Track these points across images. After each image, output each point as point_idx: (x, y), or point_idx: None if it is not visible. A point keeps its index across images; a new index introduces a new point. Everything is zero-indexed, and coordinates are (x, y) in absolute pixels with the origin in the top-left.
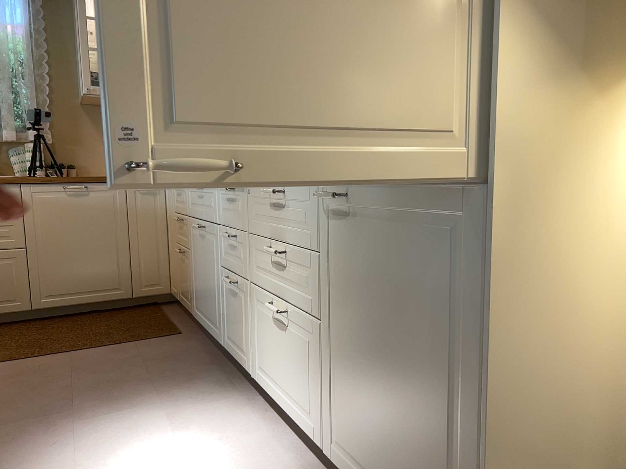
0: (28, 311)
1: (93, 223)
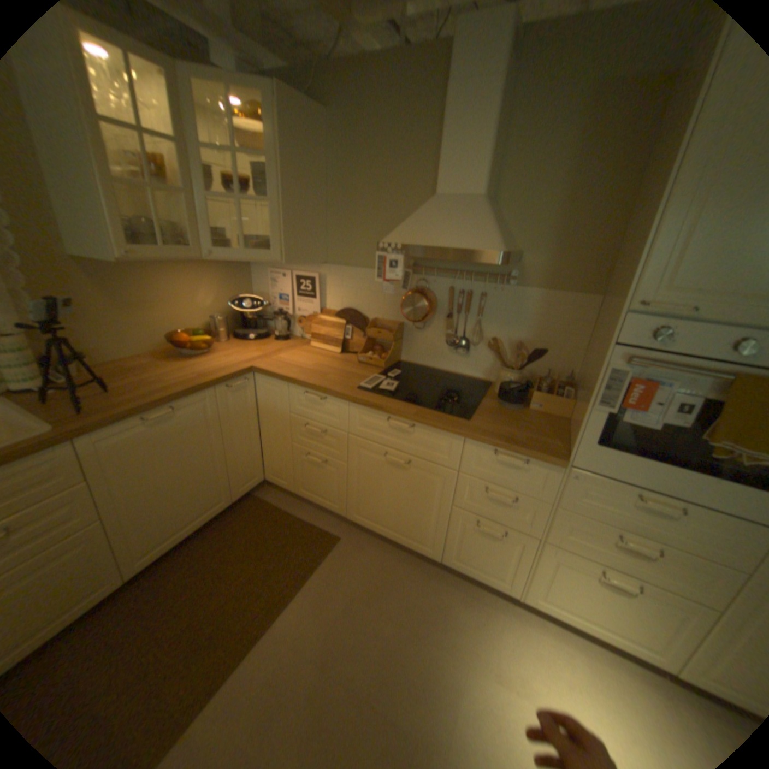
0: (121, 586)
1: (186, 449)
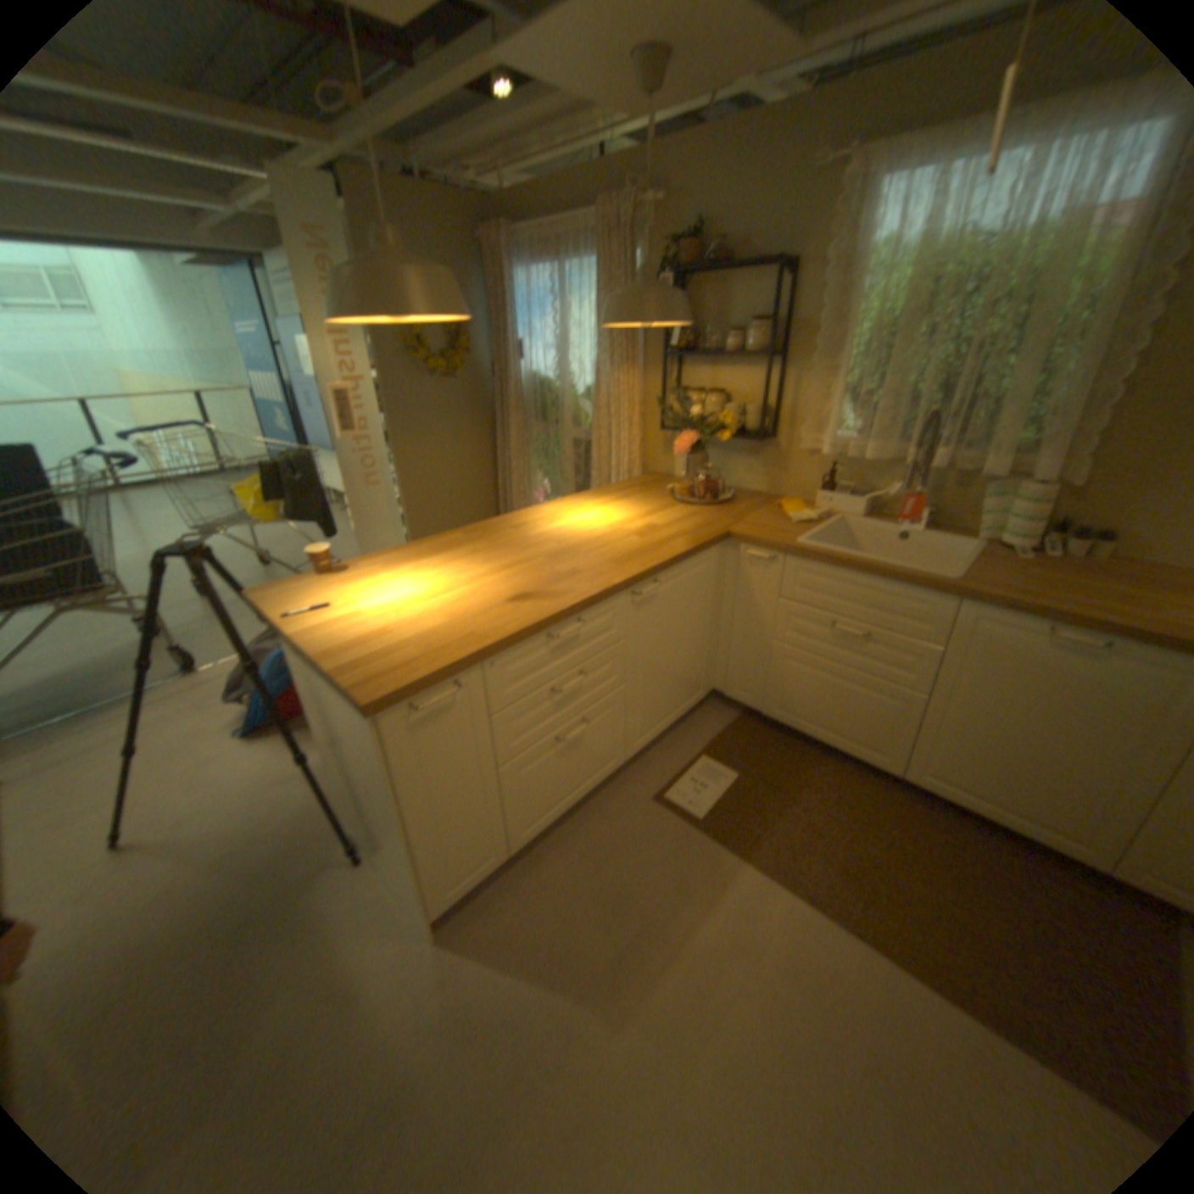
0: (898, 777)
1: (1088, 716)
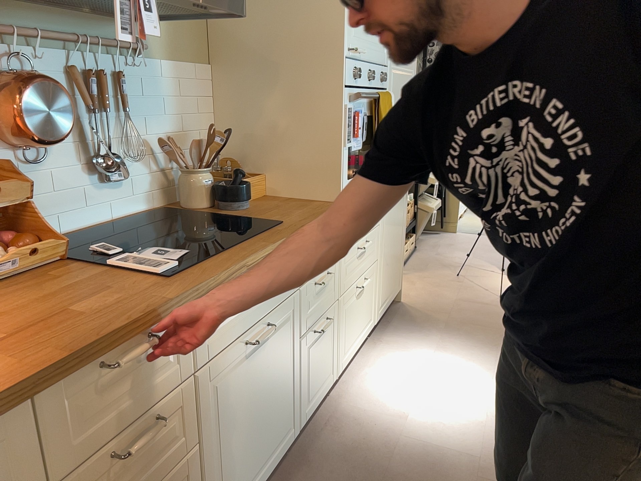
0: None
1: None
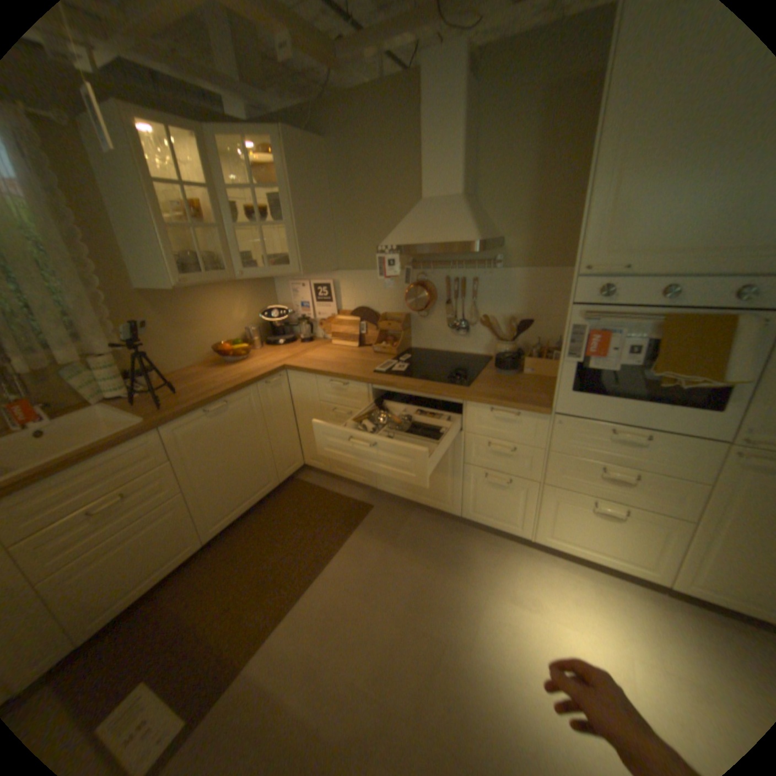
0: (199, 549)
1: (238, 436)
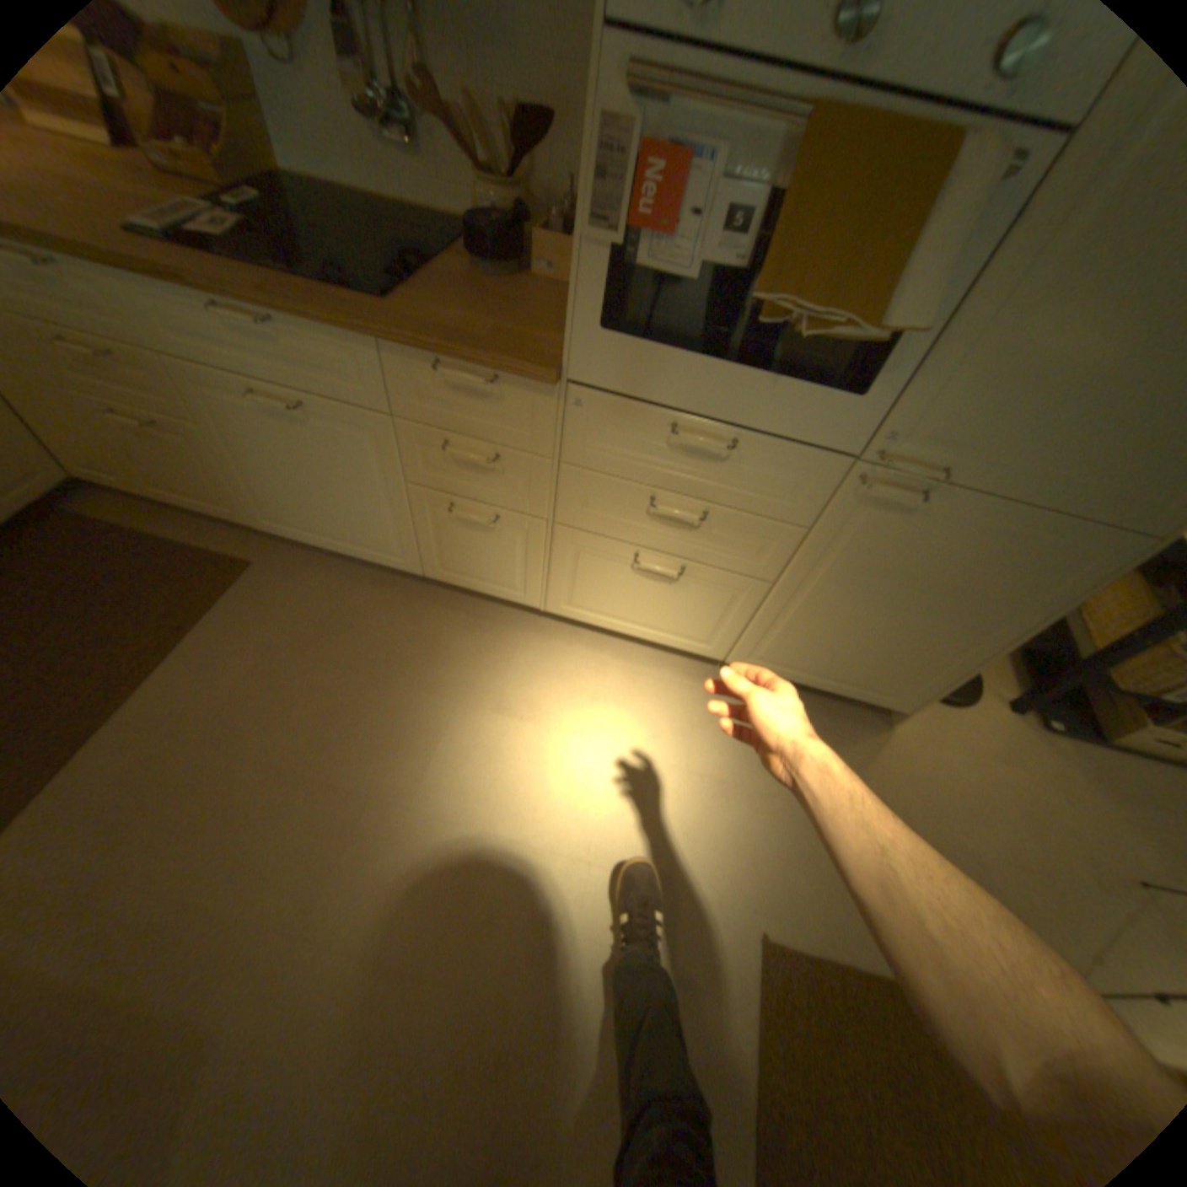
0: None
1: None
